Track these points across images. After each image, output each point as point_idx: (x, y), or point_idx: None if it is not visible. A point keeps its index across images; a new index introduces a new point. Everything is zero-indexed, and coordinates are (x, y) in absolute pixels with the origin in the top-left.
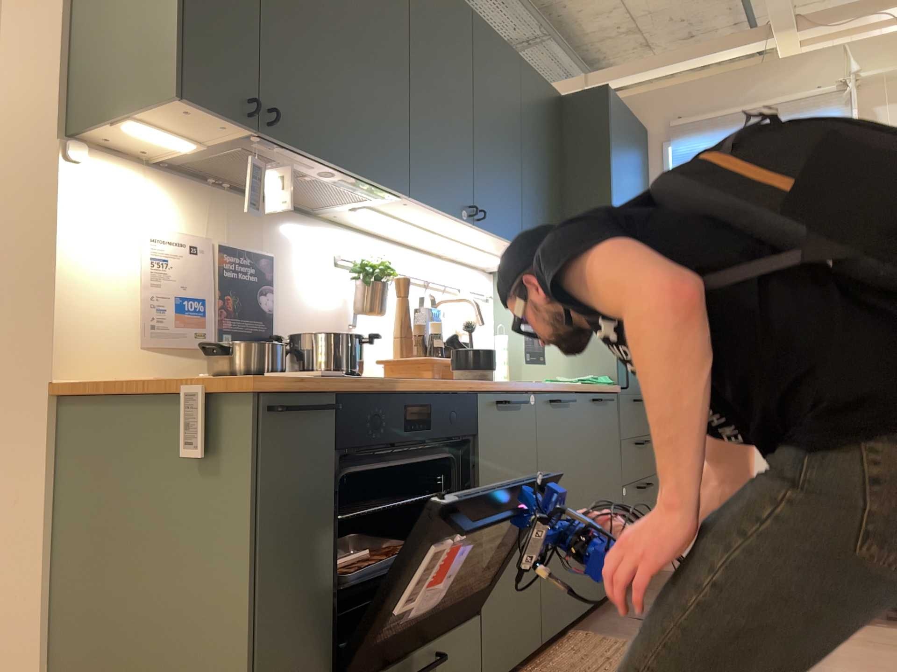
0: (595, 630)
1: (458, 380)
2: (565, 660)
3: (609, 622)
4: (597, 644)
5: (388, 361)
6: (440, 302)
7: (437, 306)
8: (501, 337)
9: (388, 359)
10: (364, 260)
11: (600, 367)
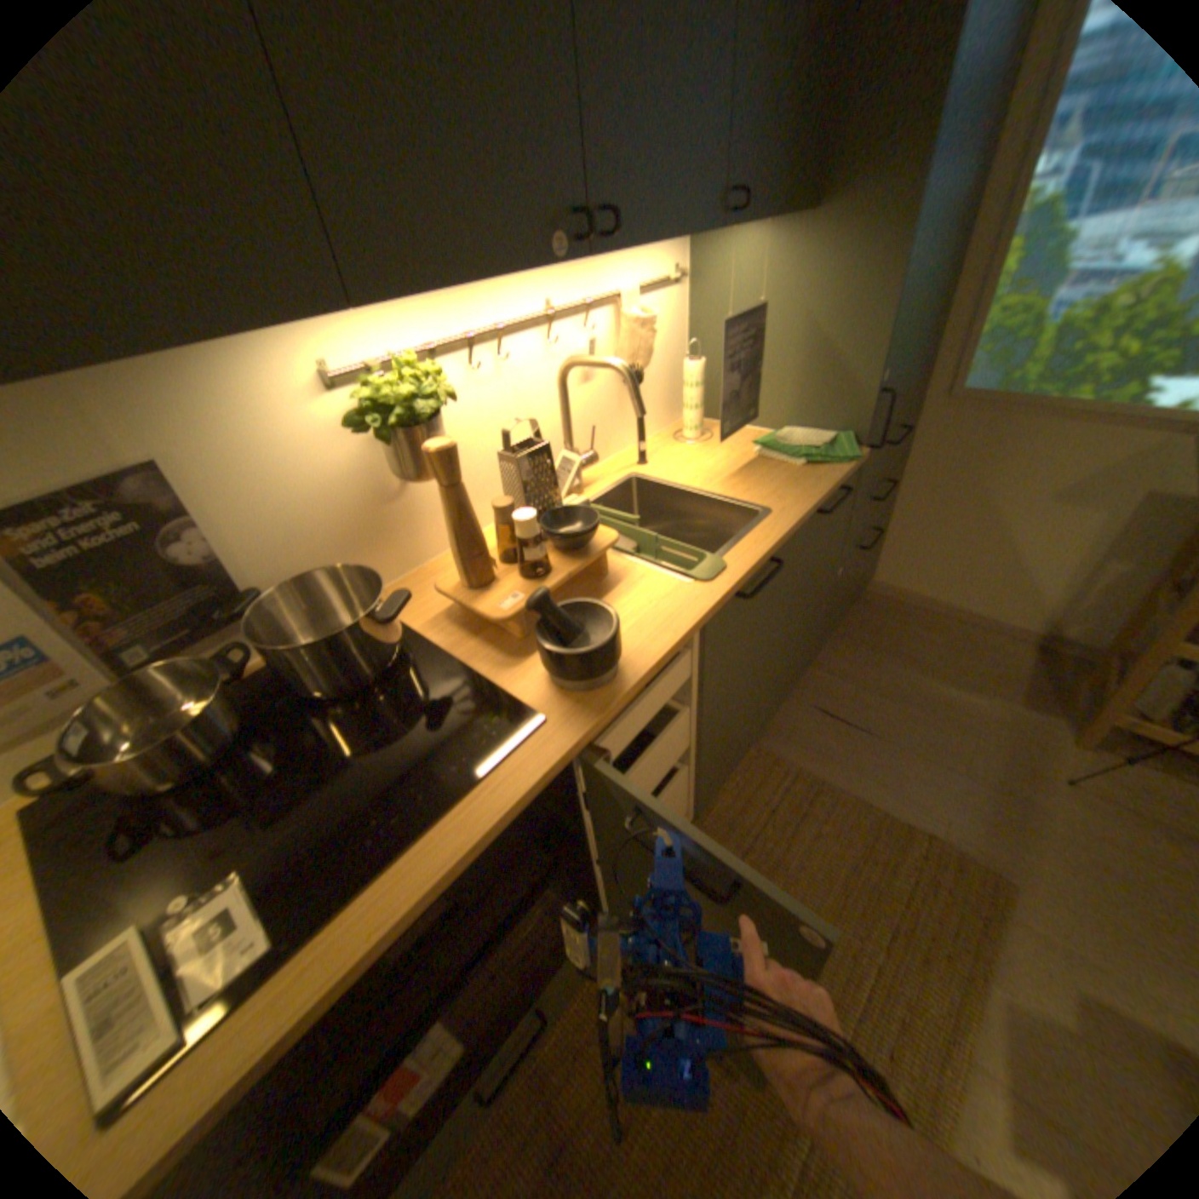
0: (768, 734)
1: (535, 729)
2: (723, 812)
3: (786, 719)
4: (764, 775)
5: (448, 598)
6: (570, 365)
7: (565, 374)
8: (690, 368)
9: (451, 586)
10: (373, 380)
11: (841, 416)
